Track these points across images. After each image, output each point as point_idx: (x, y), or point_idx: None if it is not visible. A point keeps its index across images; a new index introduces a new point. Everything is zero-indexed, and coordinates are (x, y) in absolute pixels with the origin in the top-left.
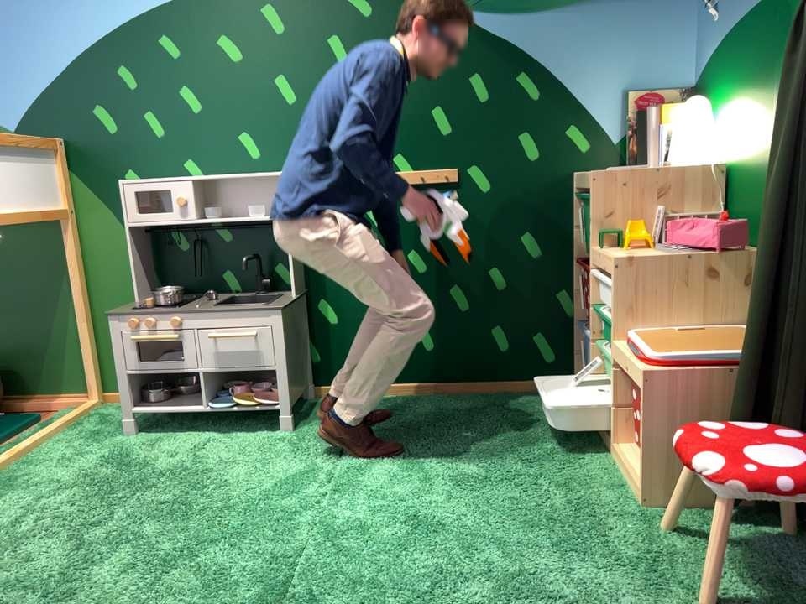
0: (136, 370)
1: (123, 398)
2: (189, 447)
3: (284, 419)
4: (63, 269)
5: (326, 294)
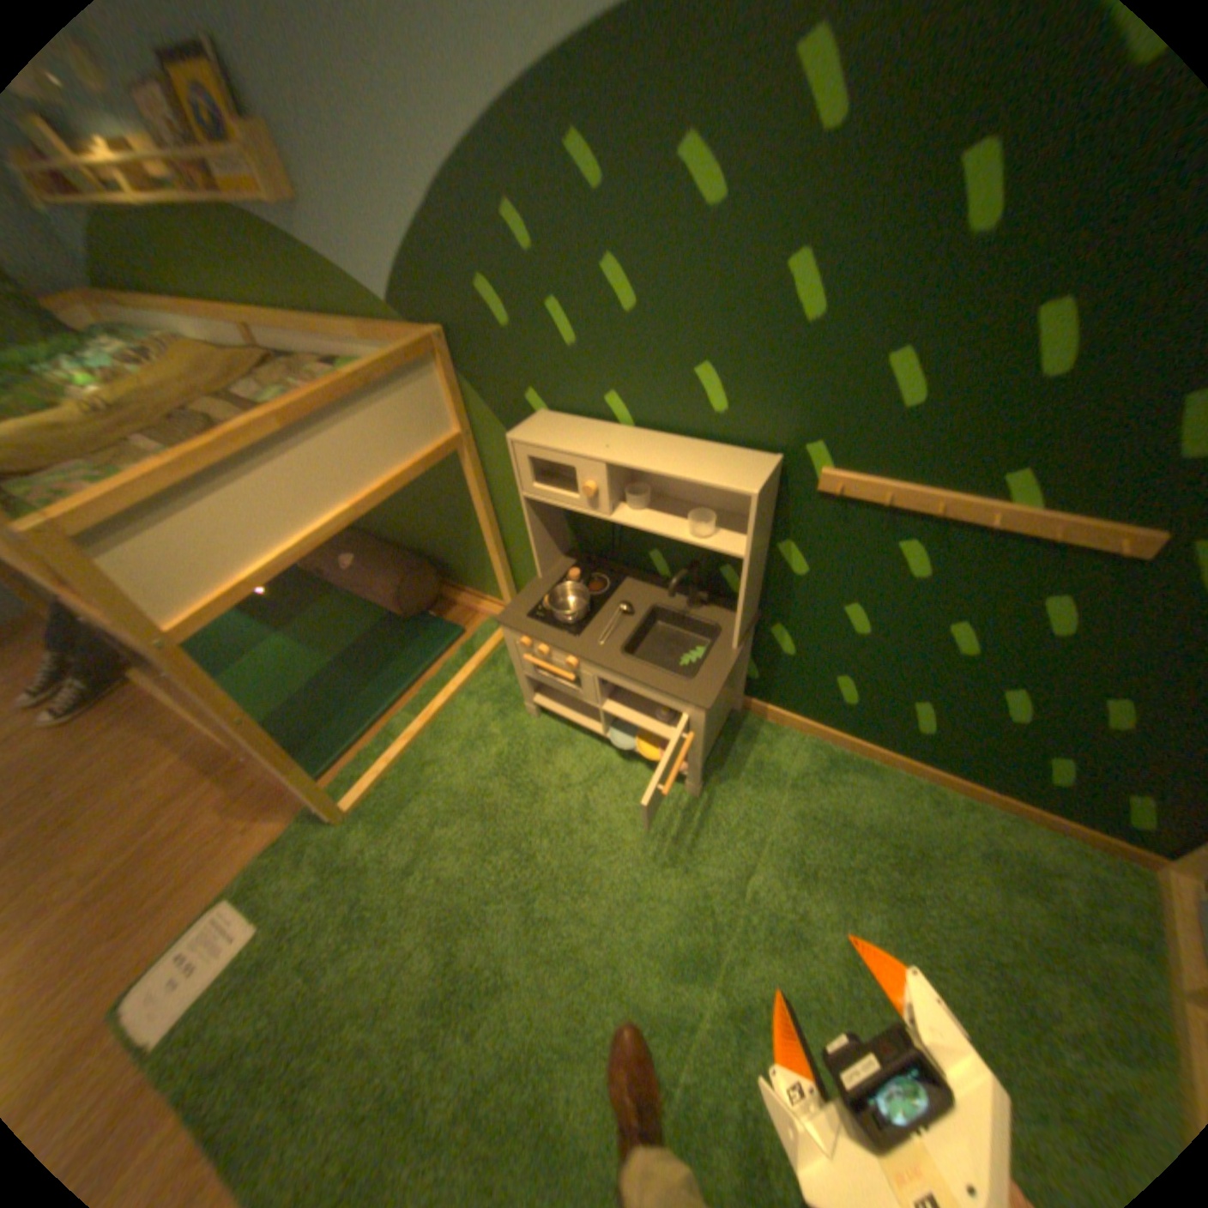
0: (534, 678)
1: (524, 691)
2: (584, 773)
3: (691, 788)
4: (471, 491)
5: (789, 625)
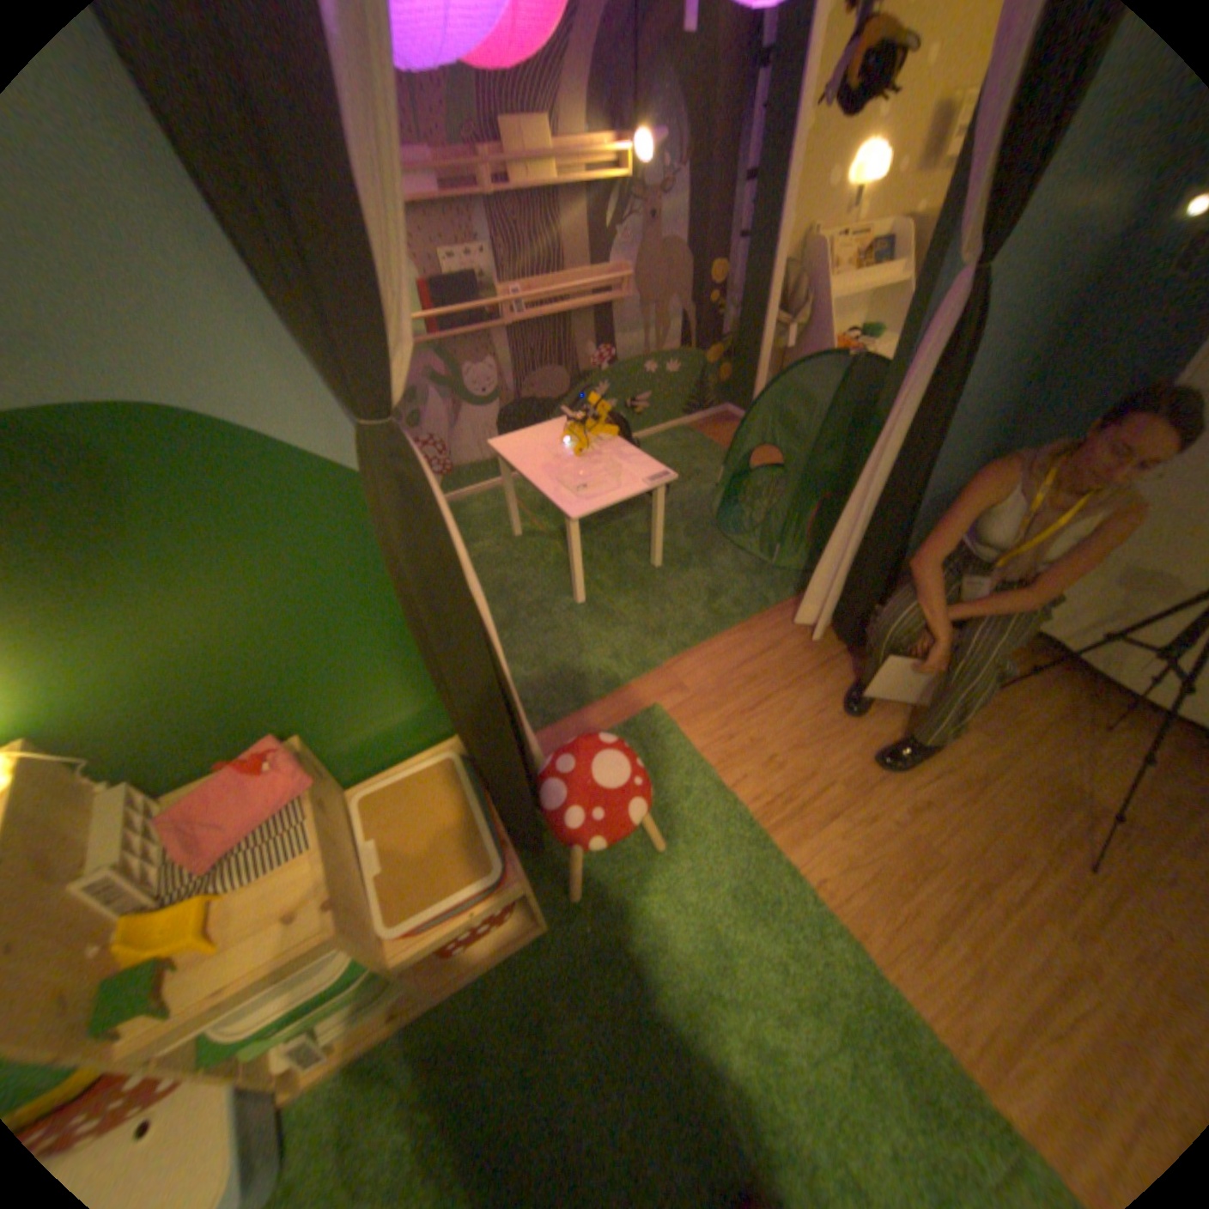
0: None
1: None
2: None
3: None
4: None
5: None
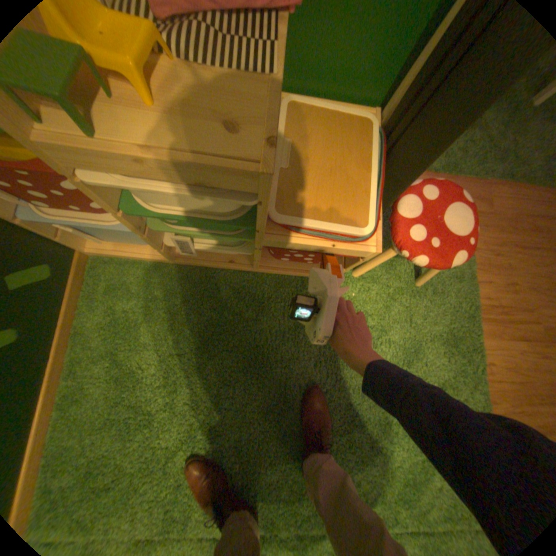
0: None
1: None
2: None
3: None
4: None
5: None
